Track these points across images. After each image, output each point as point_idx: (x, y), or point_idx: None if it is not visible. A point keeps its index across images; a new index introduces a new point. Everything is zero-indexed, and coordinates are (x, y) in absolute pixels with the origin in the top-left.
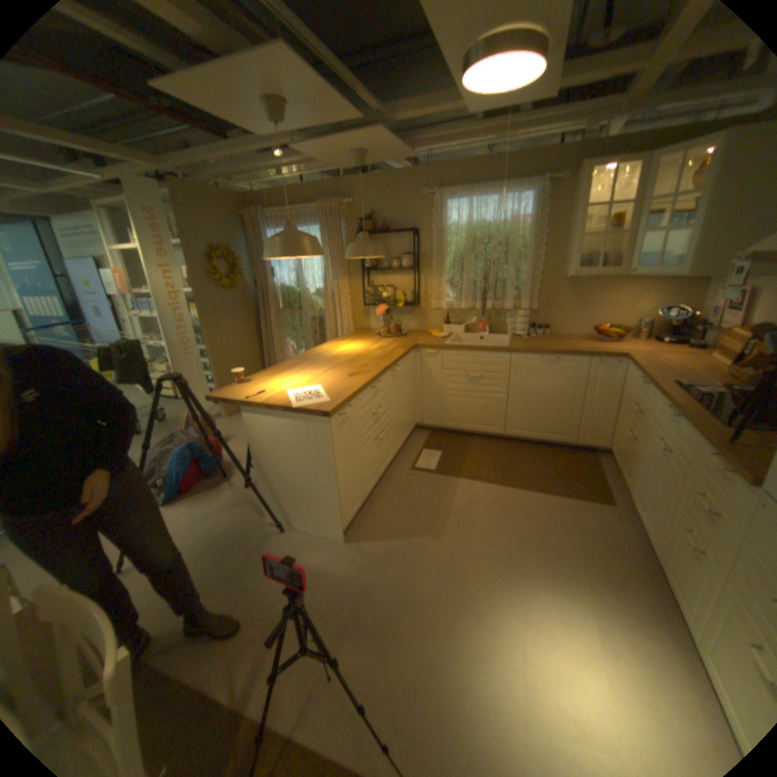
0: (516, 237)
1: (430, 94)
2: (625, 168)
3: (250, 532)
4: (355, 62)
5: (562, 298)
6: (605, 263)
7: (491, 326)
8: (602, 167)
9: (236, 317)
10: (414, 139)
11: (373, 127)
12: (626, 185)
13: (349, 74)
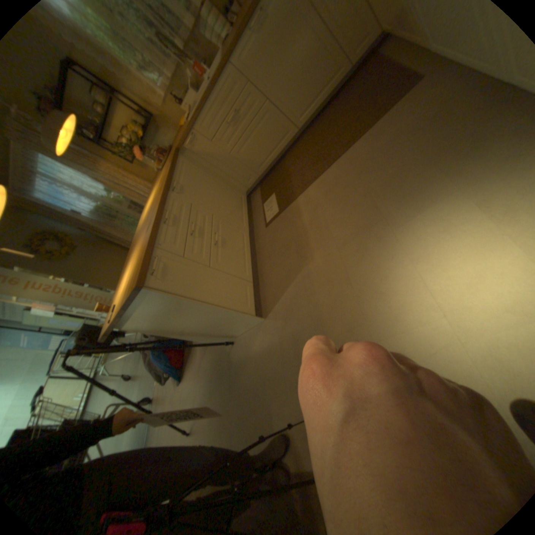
0: None
1: None
2: None
3: (221, 358)
4: None
5: None
6: None
7: (205, 57)
8: None
9: (102, 256)
10: None
11: None
12: None
13: None
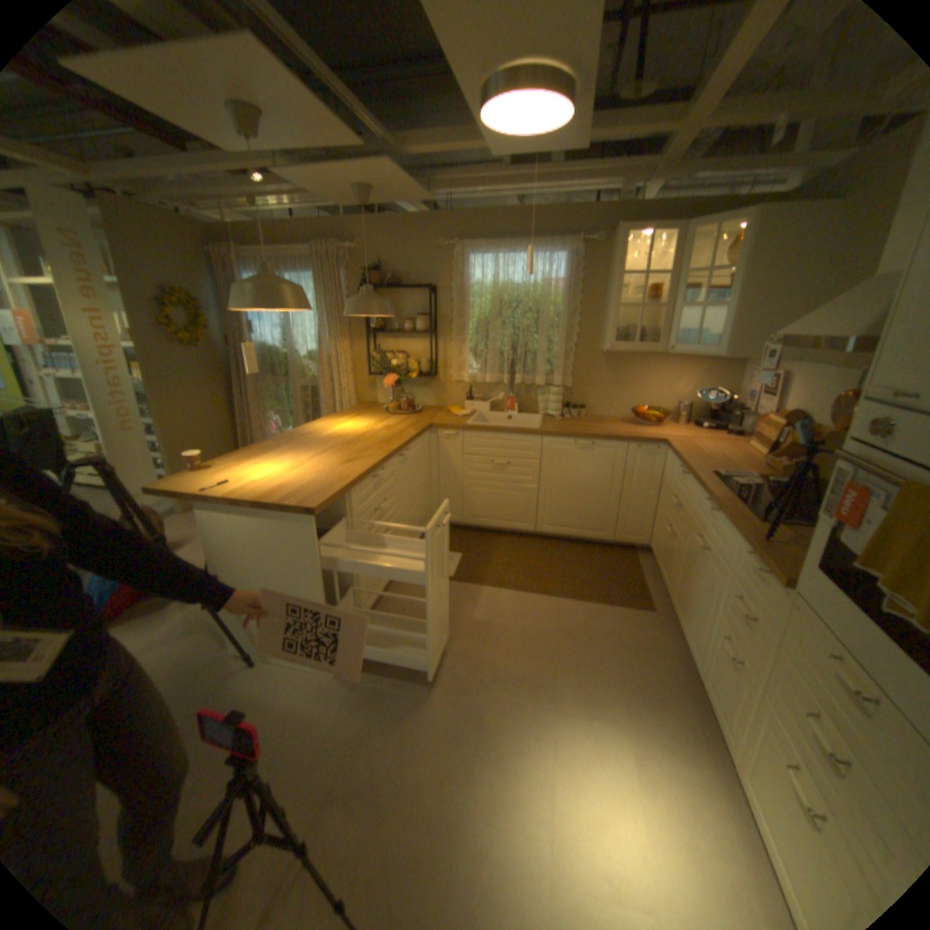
0: (548, 304)
1: (447, 128)
2: (662, 236)
3: (206, 670)
4: (357, 78)
5: (598, 375)
6: (642, 338)
7: (521, 405)
8: (638, 232)
9: (199, 382)
10: (430, 180)
11: (379, 159)
12: (663, 255)
13: (346, 91)
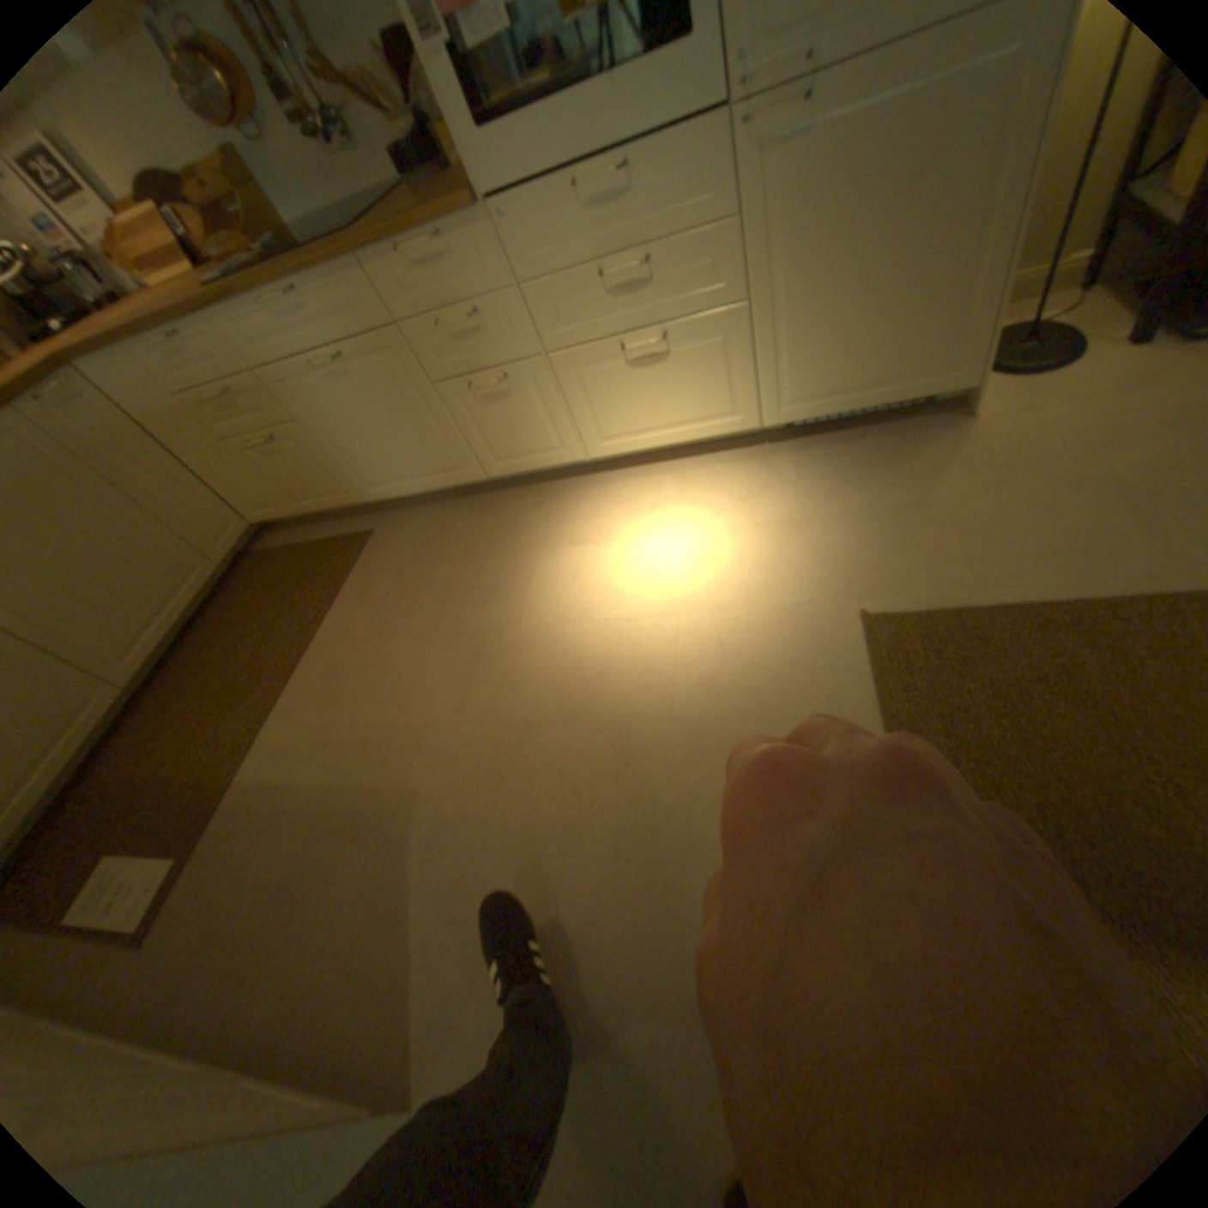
0: None
1: None
2: None
3: None
4: None
5: None
6: None
7: None
8: None
9: None
10: None
11: None
12: None
13: None
